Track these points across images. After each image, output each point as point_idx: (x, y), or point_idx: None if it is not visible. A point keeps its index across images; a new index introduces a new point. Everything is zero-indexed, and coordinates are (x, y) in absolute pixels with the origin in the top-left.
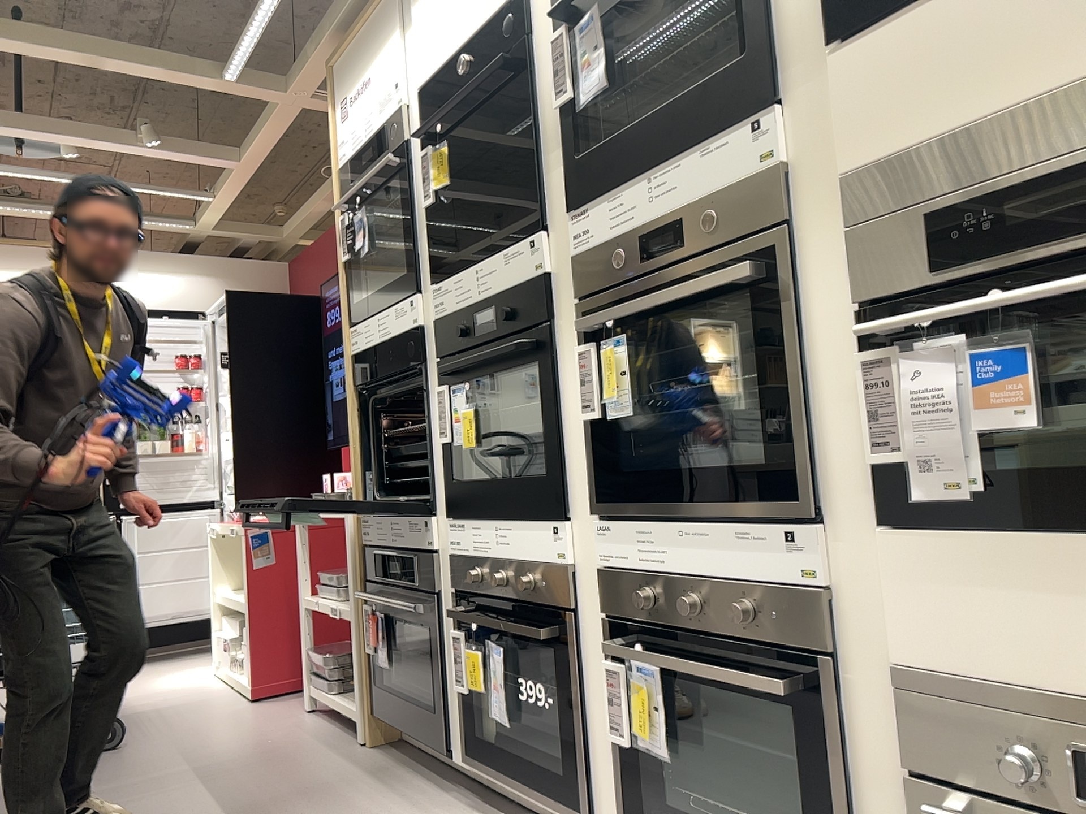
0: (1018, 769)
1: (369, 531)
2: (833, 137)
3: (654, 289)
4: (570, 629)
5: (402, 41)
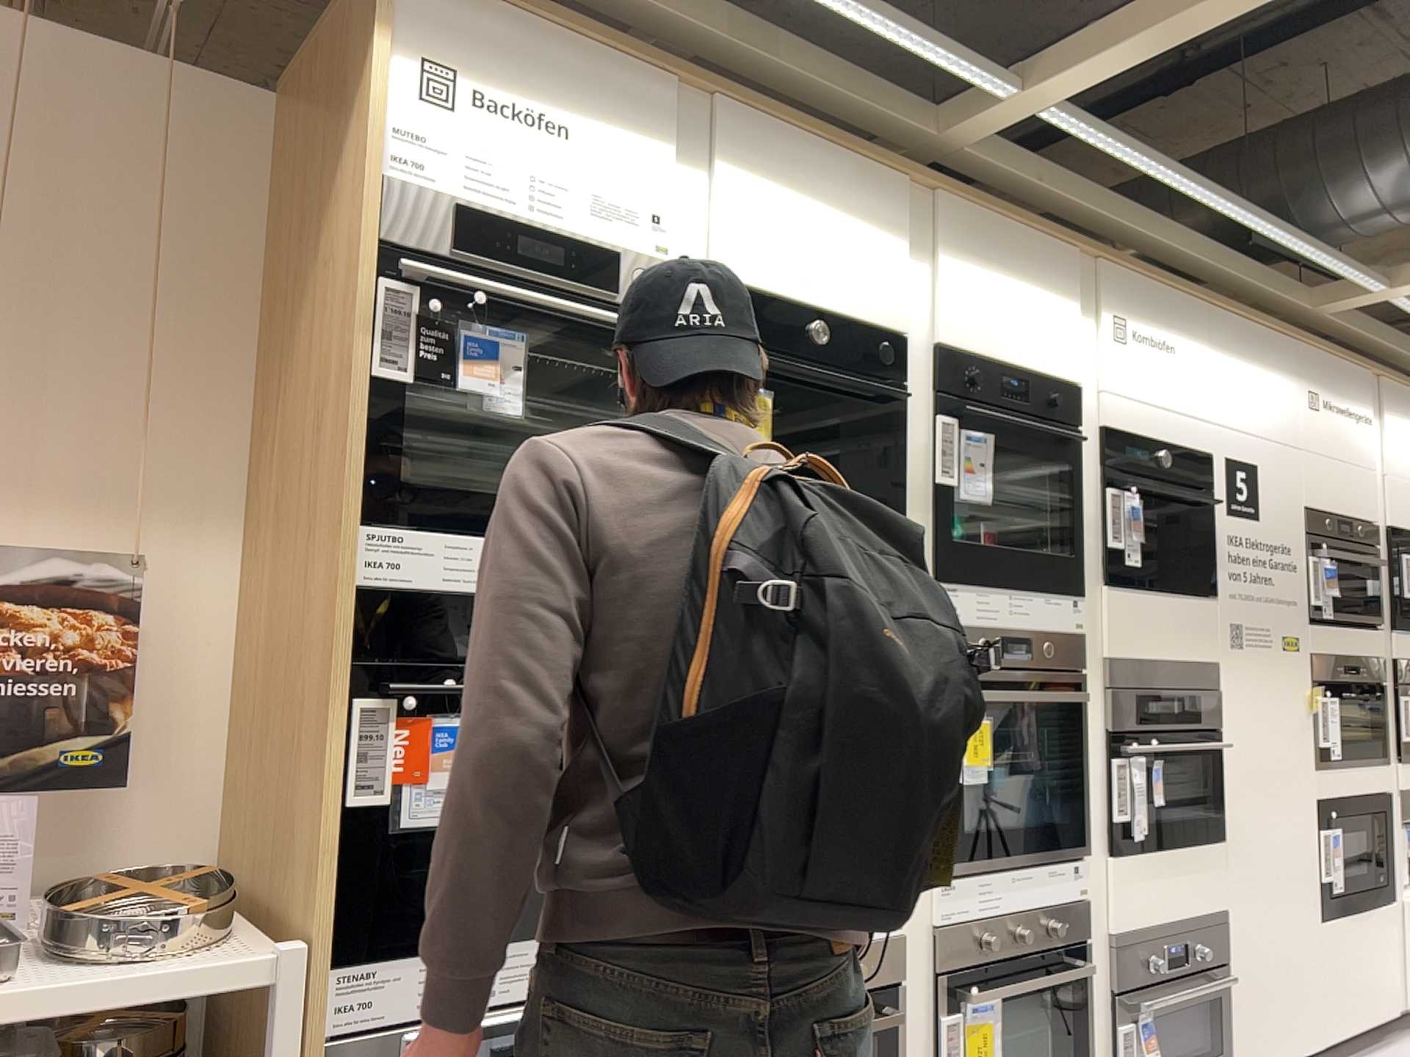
0: (1158, 963)
1: (380, 994)
2: (1099, 632)
3: (1007, 682)
4: (902, 1001)
5: (677, 168)
